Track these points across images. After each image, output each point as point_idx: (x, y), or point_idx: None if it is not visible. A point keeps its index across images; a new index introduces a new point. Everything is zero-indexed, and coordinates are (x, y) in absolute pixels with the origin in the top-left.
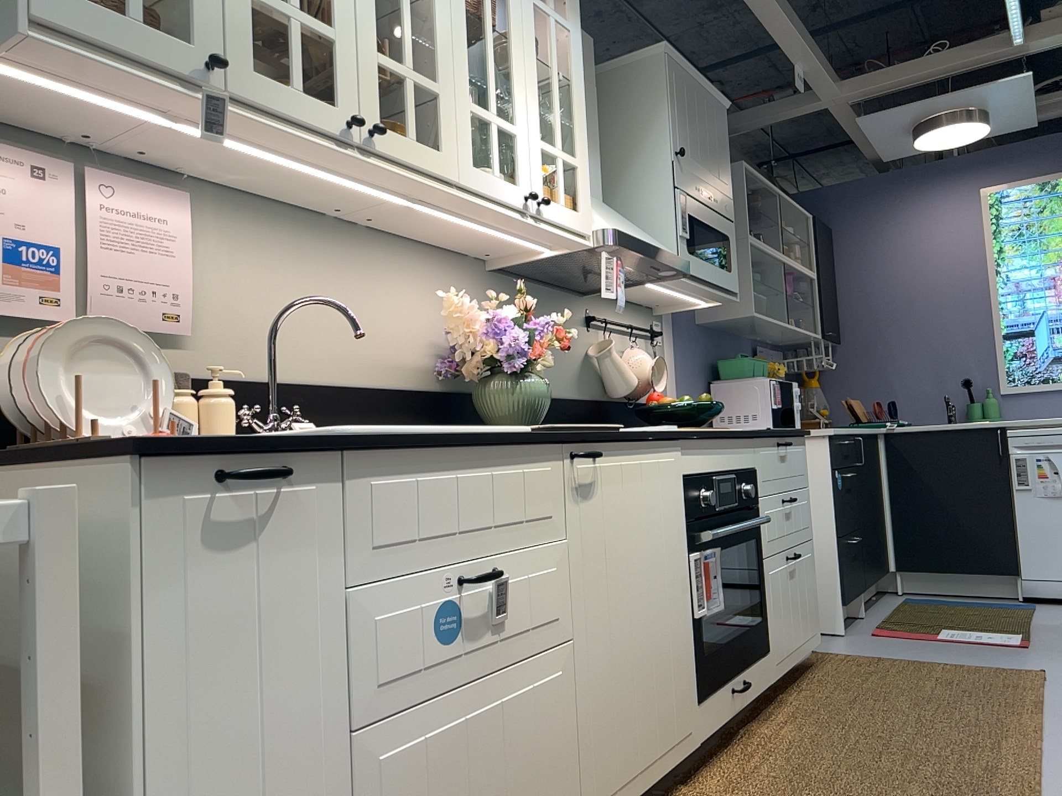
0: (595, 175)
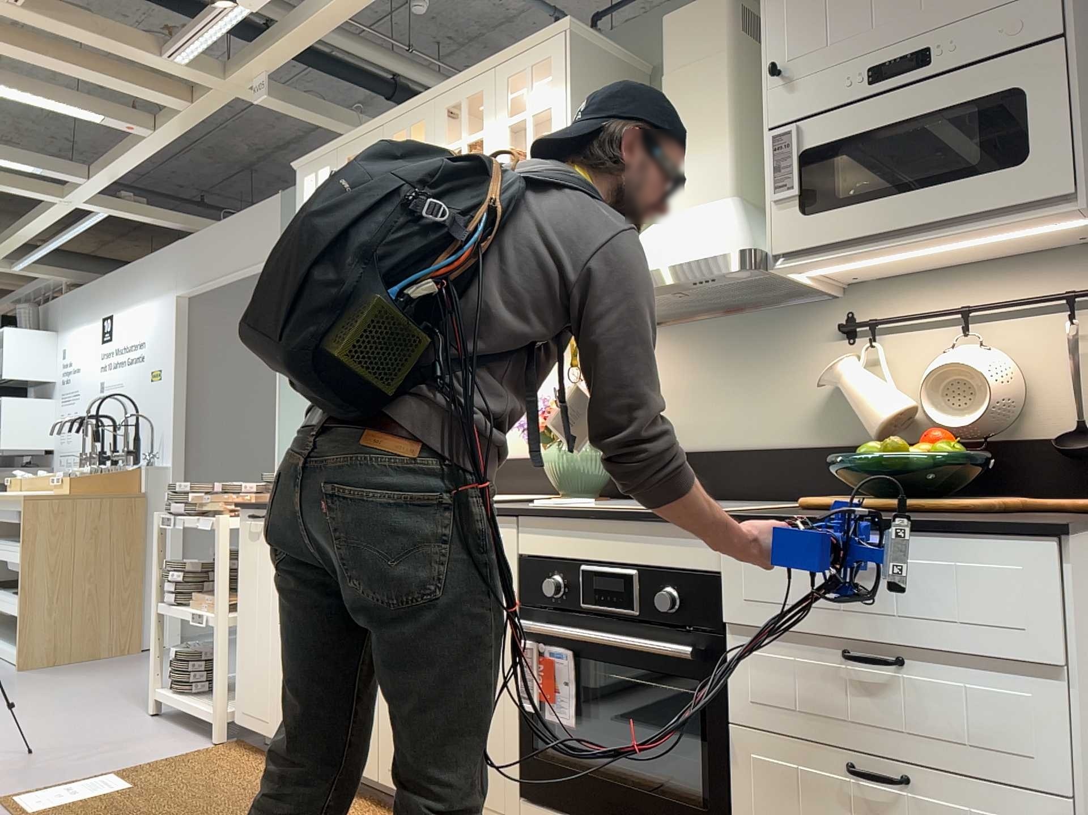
0: (711, 172)
